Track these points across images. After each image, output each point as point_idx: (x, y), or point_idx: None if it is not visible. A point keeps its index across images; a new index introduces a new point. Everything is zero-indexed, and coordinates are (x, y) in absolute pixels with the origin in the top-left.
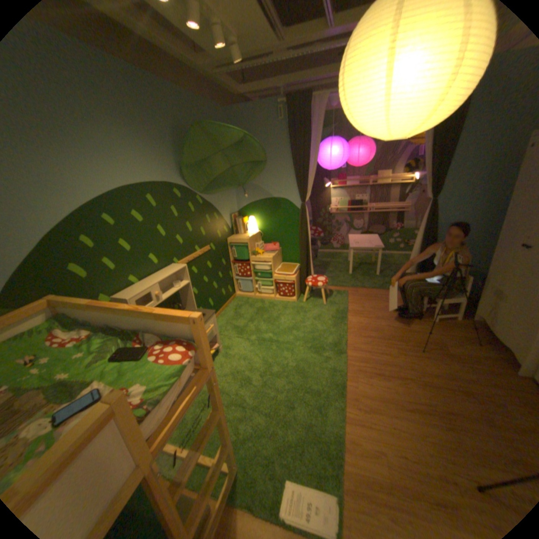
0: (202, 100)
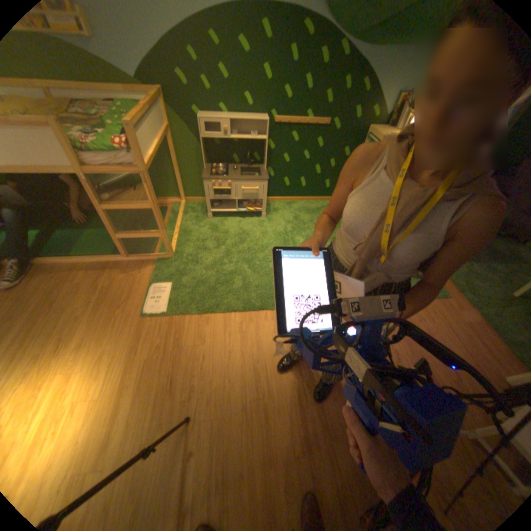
0: None
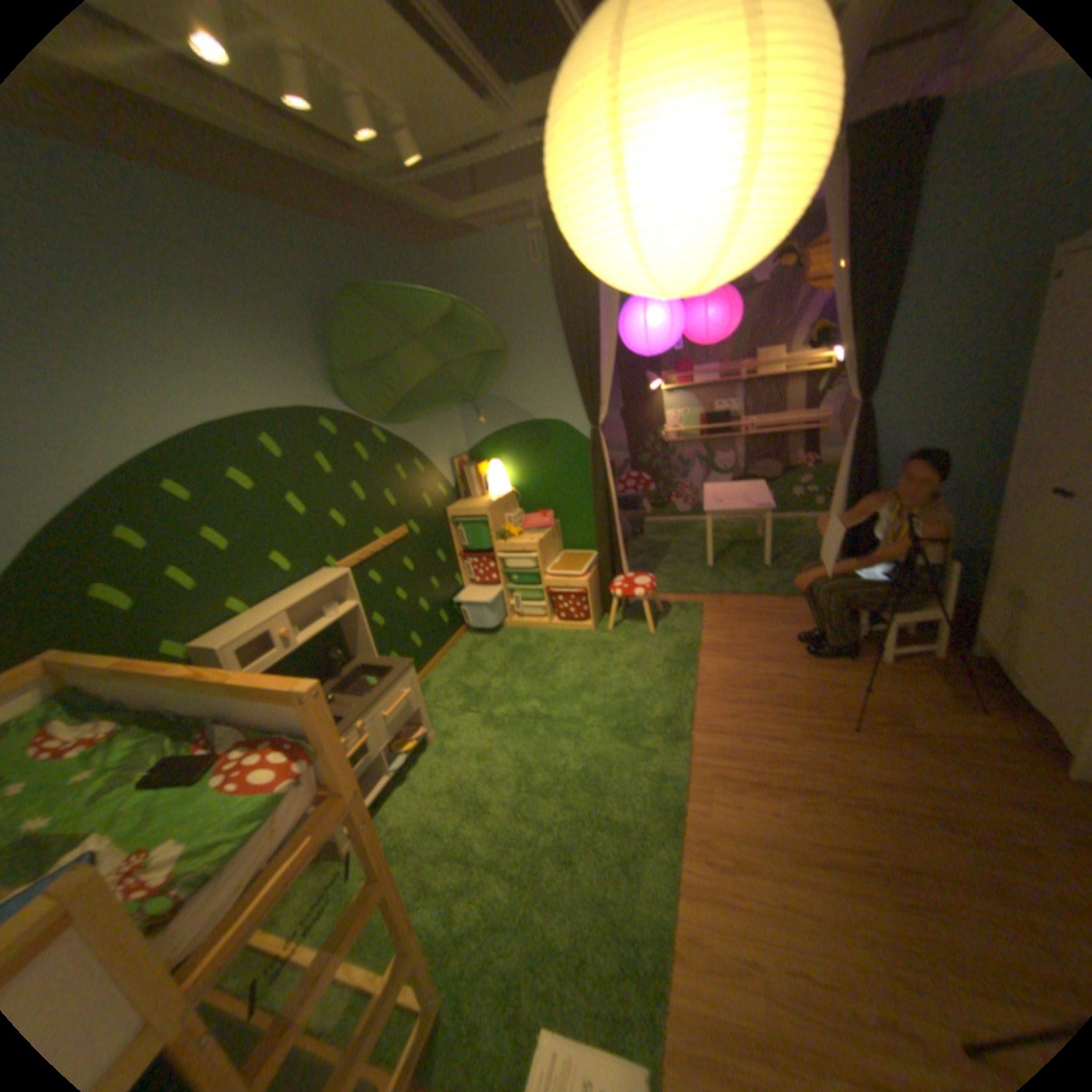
0: (374, 238)
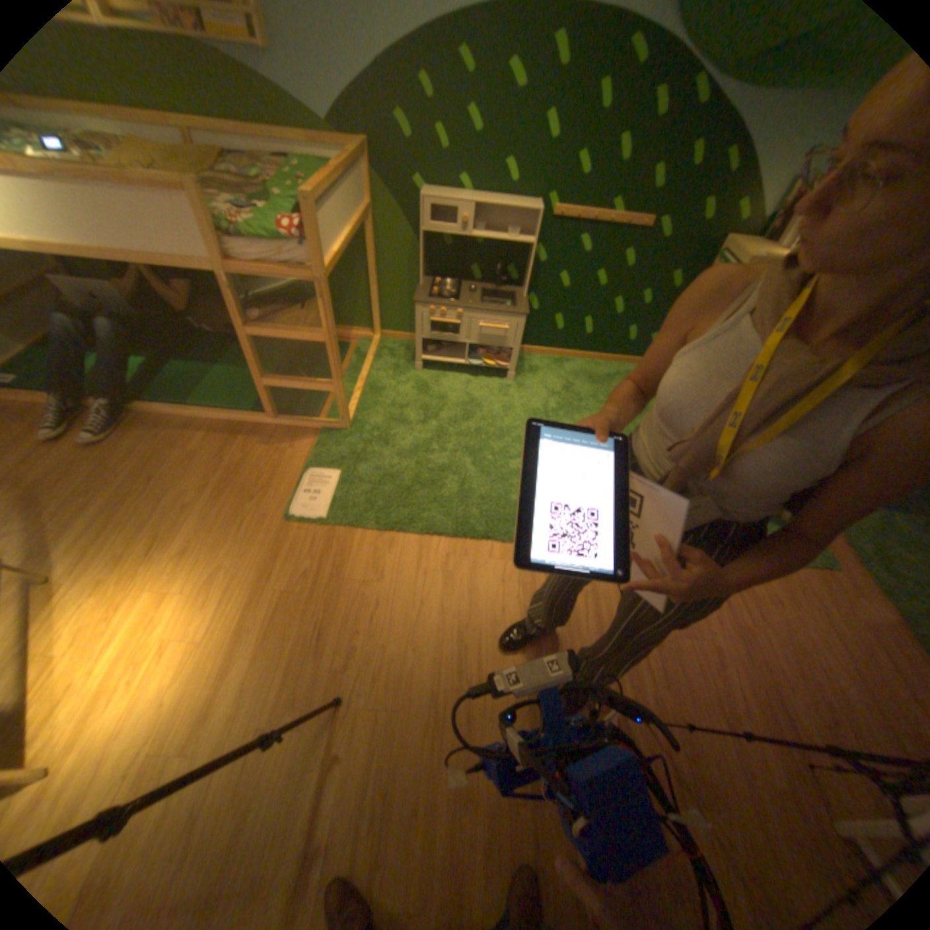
0: None
